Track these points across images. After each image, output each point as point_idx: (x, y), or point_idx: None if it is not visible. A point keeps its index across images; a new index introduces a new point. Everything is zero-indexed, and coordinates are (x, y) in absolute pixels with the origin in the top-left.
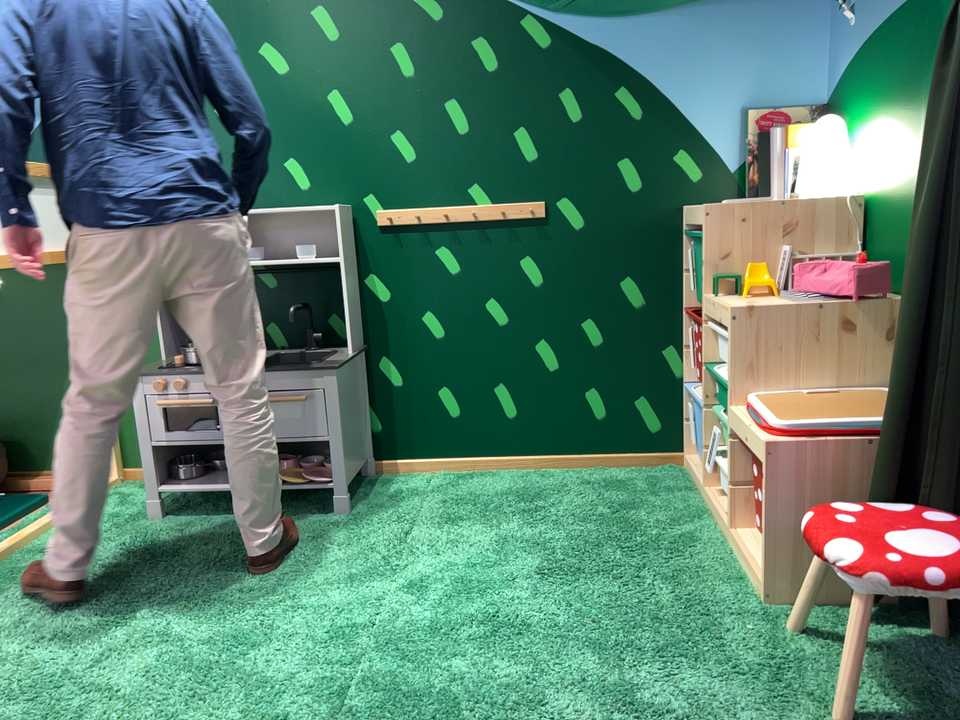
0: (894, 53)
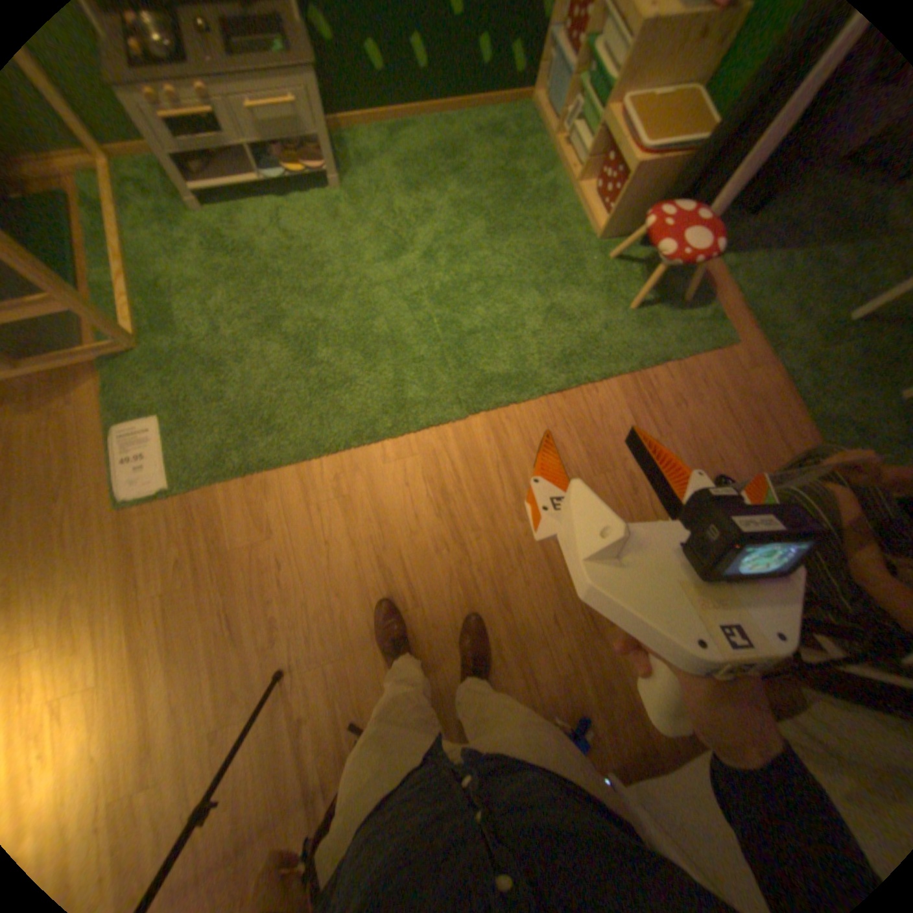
0: None
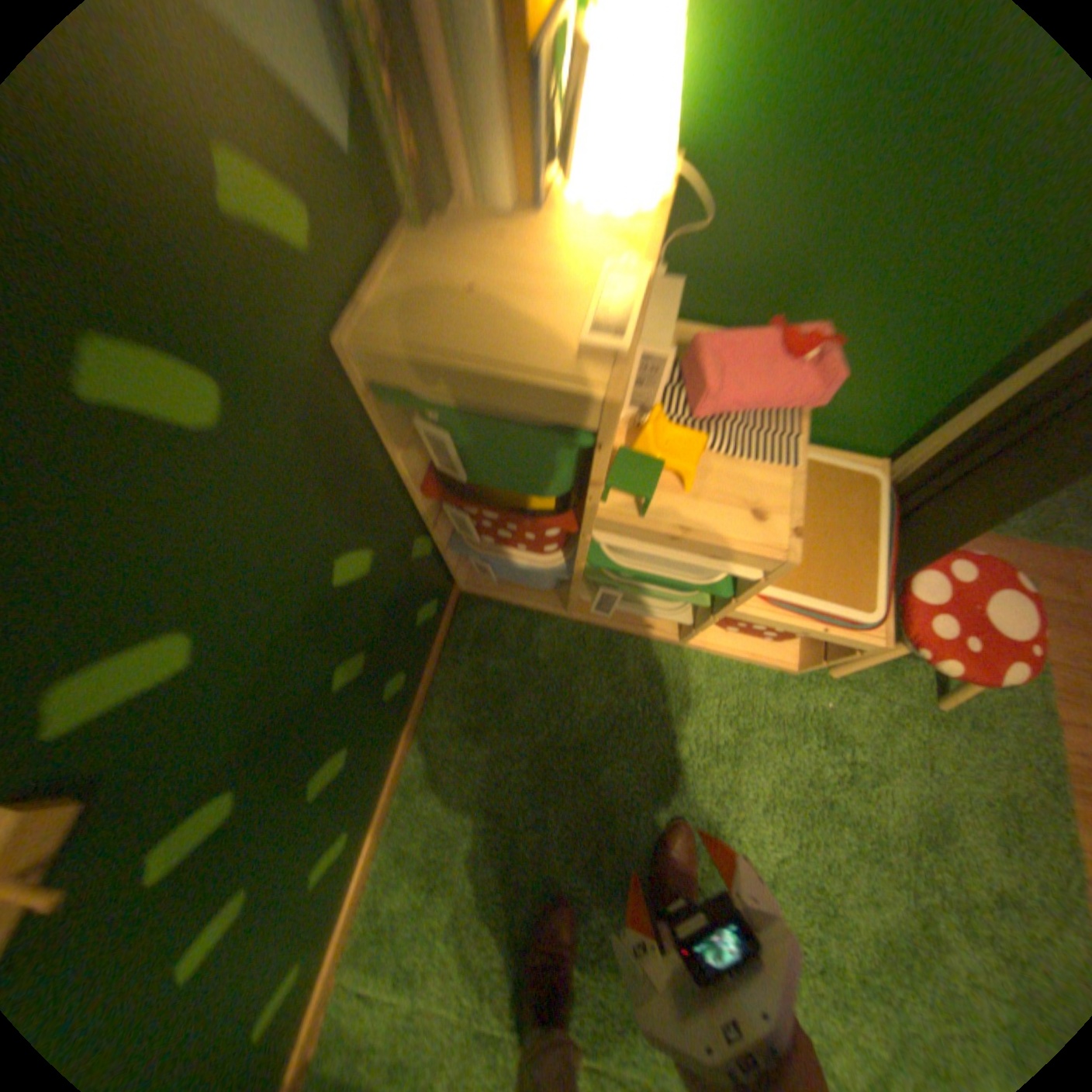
0: None
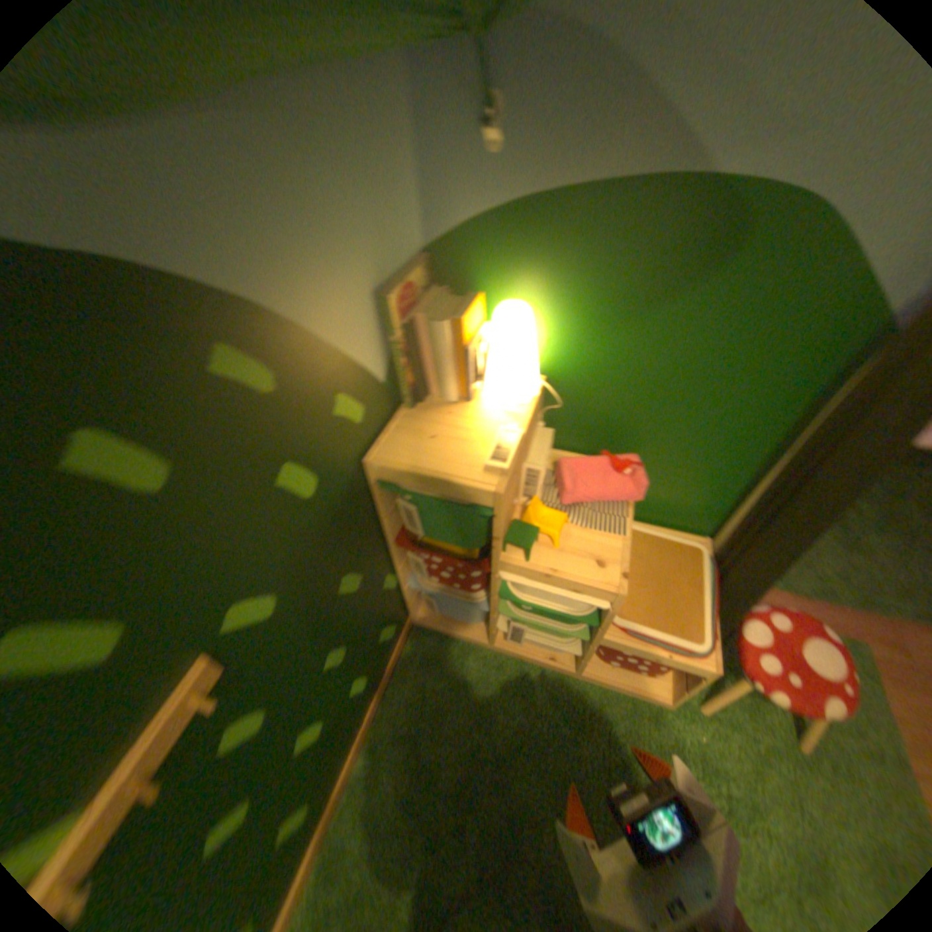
0: (619, 237)
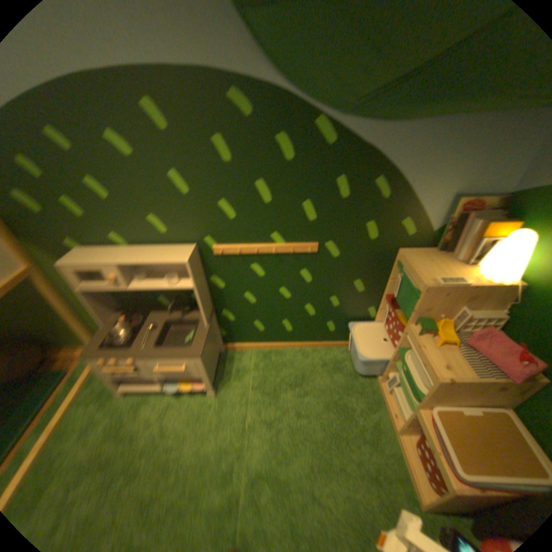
0: None
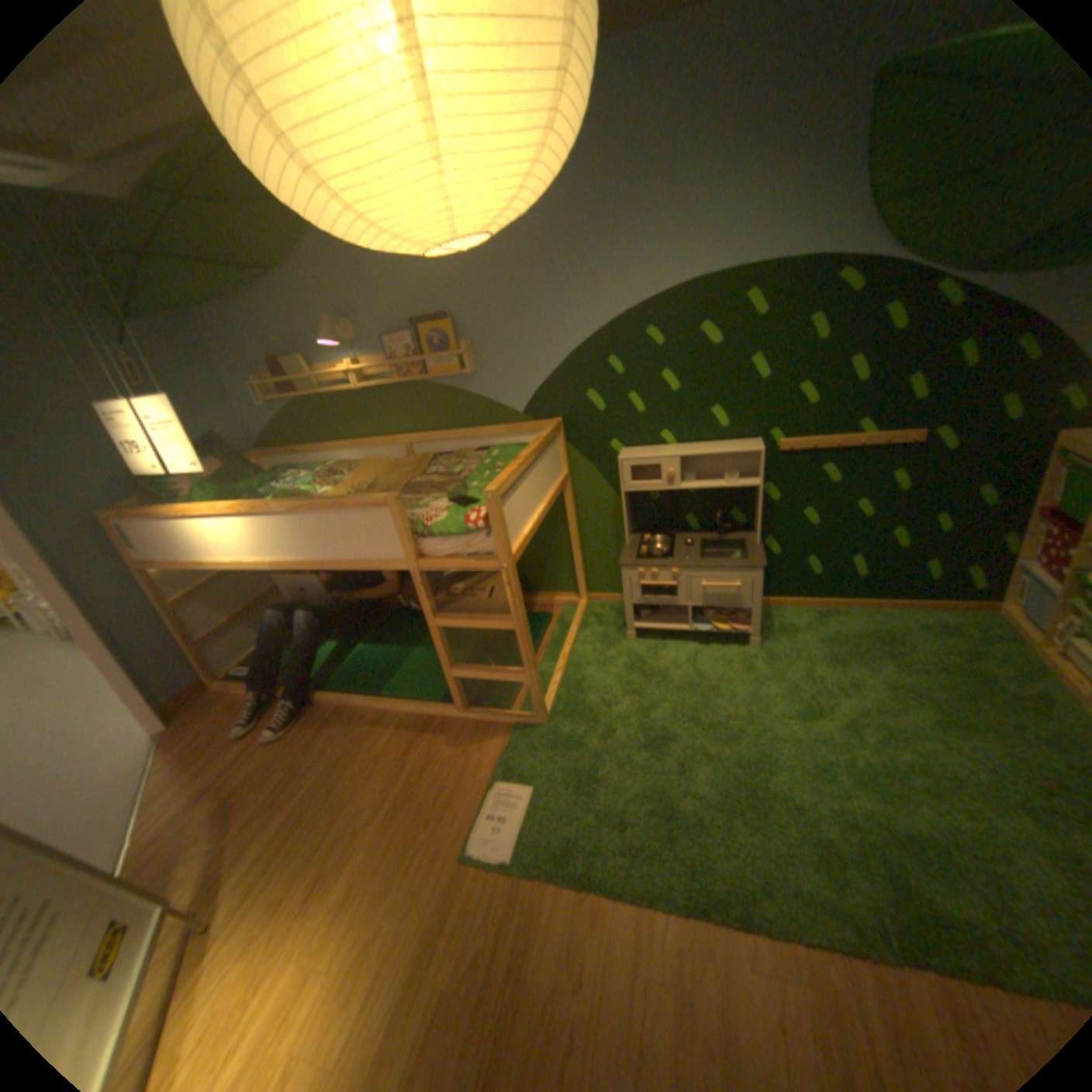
0: None
